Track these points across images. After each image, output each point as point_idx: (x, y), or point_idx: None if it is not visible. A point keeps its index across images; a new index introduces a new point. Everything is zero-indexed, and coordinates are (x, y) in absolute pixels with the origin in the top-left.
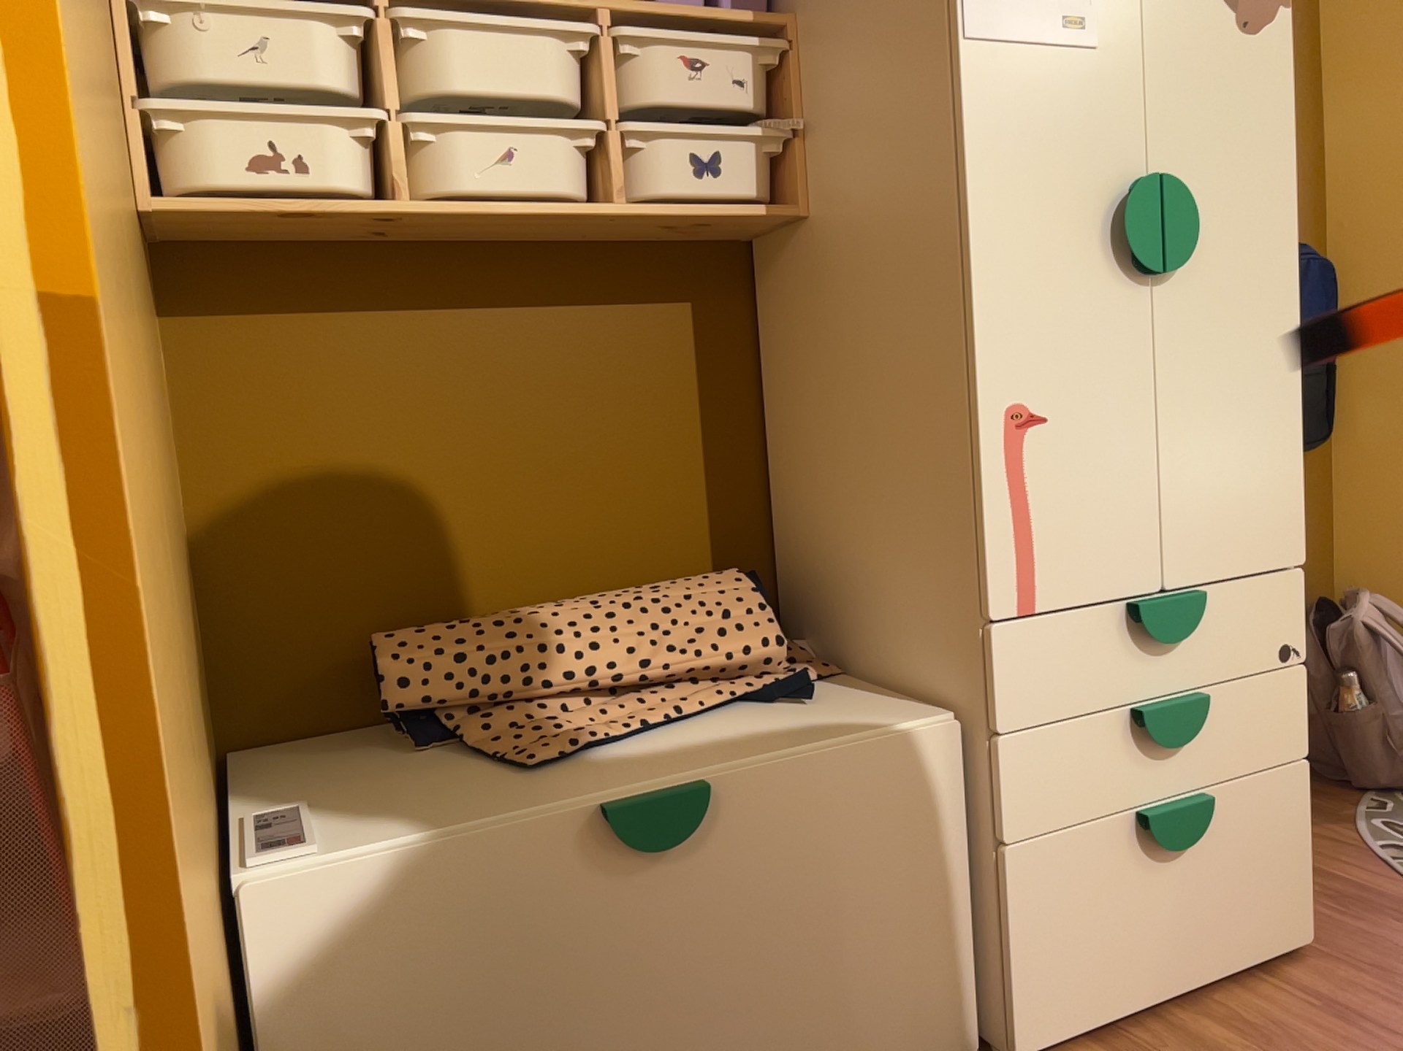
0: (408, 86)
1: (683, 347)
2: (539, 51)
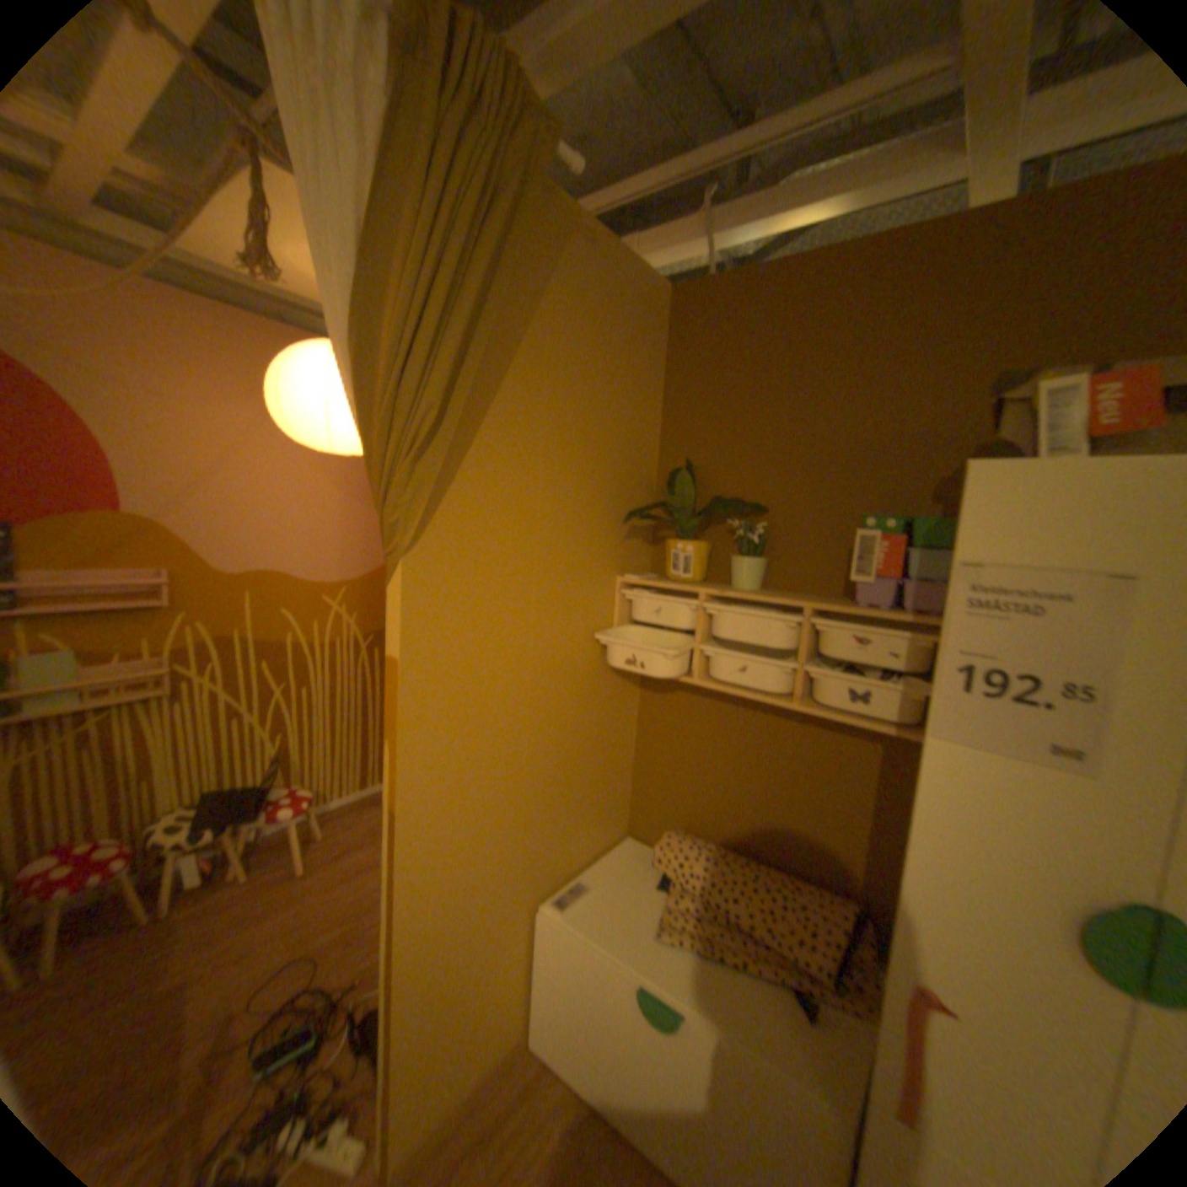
0: (710, 628)
1: (869, 768)
2: (768, 623)
